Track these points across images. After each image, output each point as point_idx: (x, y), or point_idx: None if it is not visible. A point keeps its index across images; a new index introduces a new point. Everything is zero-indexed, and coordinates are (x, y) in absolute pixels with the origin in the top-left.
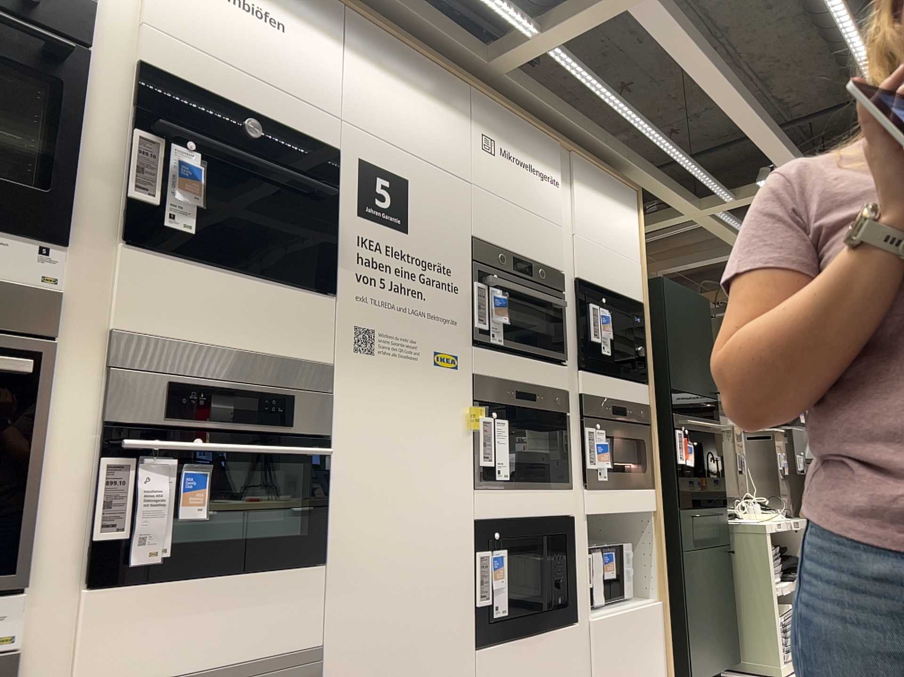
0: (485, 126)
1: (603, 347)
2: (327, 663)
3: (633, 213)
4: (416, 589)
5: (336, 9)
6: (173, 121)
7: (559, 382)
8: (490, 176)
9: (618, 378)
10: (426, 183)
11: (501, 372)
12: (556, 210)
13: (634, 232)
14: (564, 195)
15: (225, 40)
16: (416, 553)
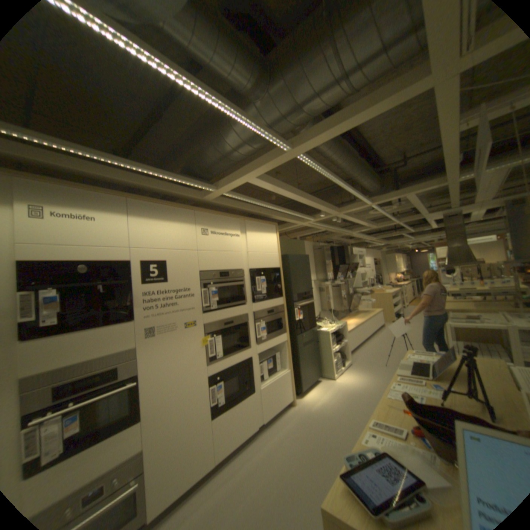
0: (202, 224)
1: (262, 291)
2: (144, 455)
3: (274, 234)
4: (182, 412)
5: (121, 200)
6: (38, 280)
7: (243, 312)
8: (206, 244)
9: (270, 299)
10: (175, 259)
11: (216, 318)
12: (239, 246)
13: (275, 241)
14: (242, 238)
15: (61, 235)
16: (182, 400)
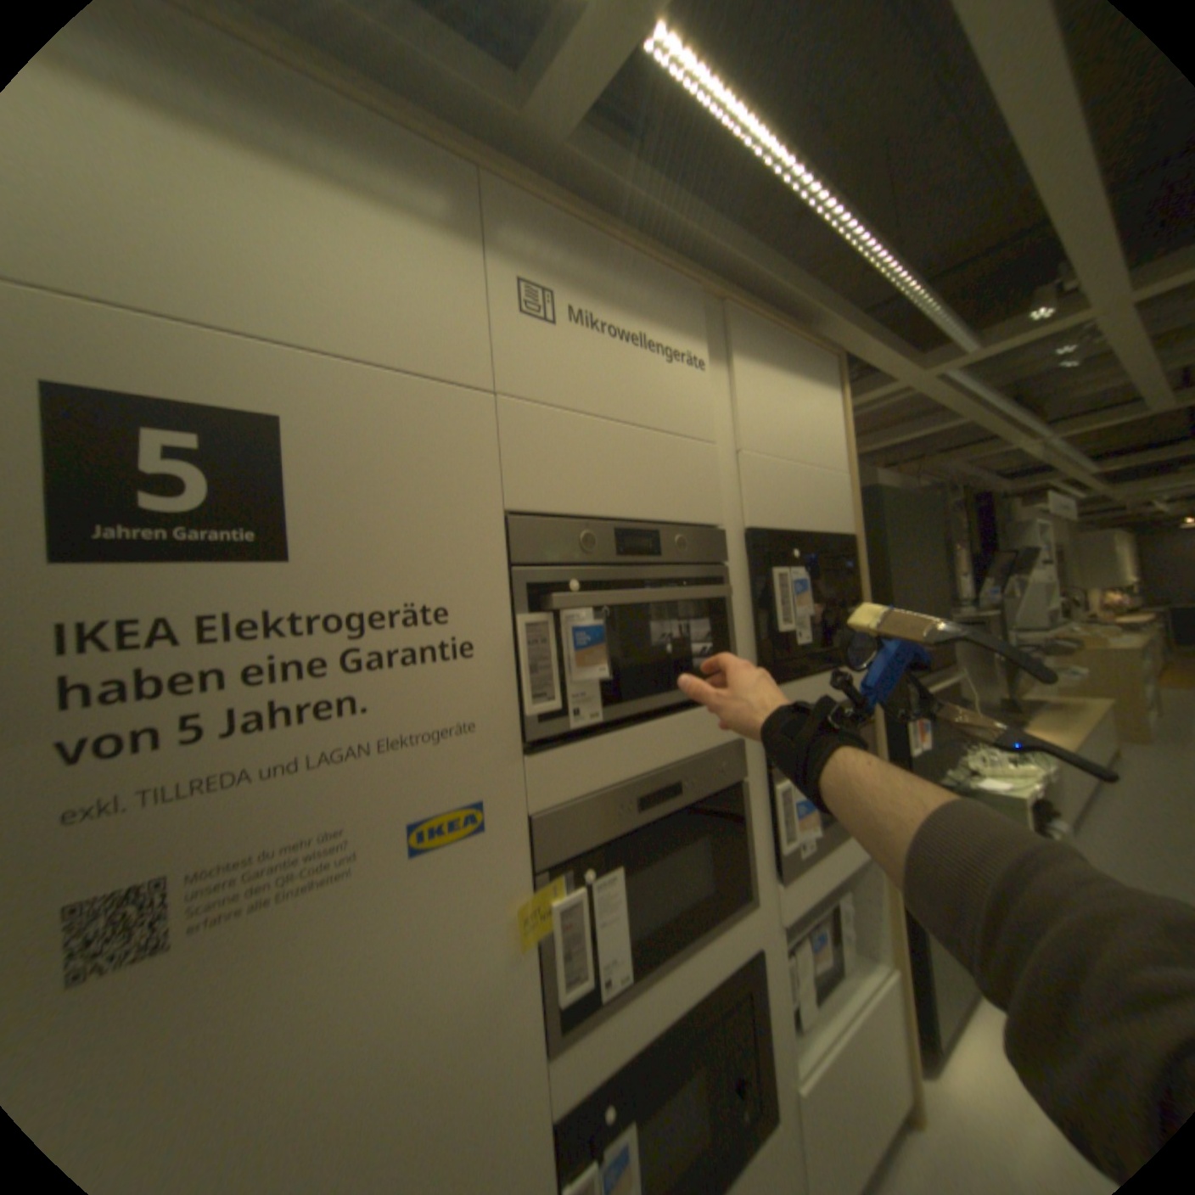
0: (527, 255)
1: (799, 632)
2: None
3: (836, 391)
4: None
5: None
6: None
7: (724, 731)
8: (547, 367)
9: (825, 670)
10: (351, 413)
11: (601, 773)
12: (704, 411)
13: (839, 421)
14: (716, 380)
15: None
16: None
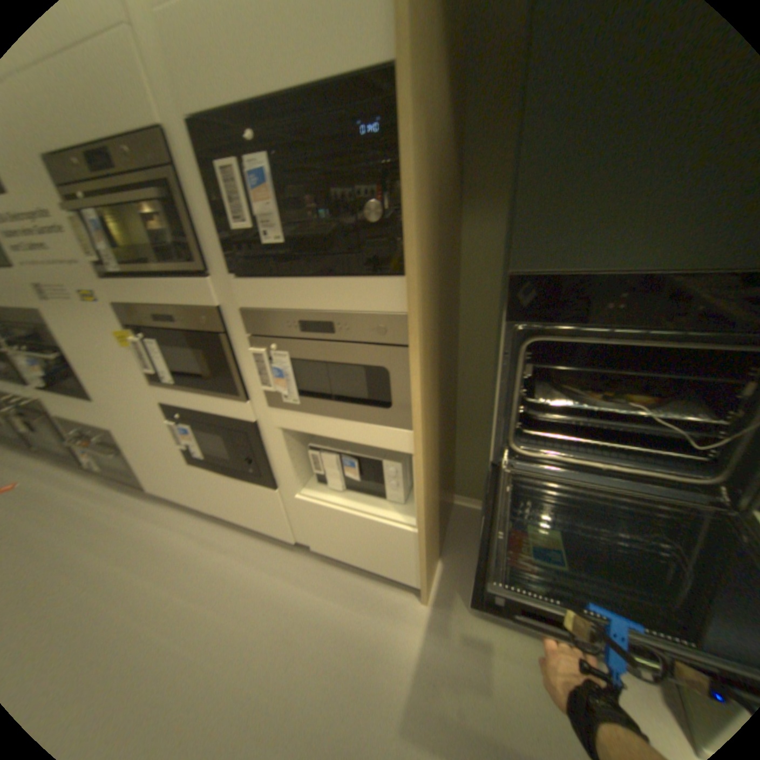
0: None
1: (257, 232)
2: (110, 439)
3: None
4: (134, 427)
5: None
6: None
7: (193, 300)
8: None
9: (312, 276)
10: None
11: (126, 299)
12: None
13: None
14: None
15: None
16: (125, 412)
